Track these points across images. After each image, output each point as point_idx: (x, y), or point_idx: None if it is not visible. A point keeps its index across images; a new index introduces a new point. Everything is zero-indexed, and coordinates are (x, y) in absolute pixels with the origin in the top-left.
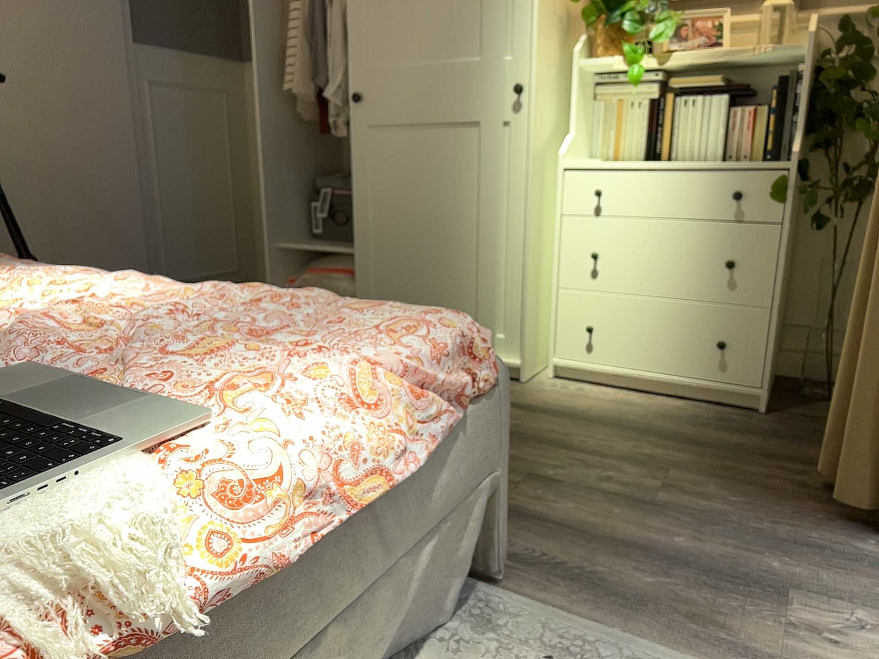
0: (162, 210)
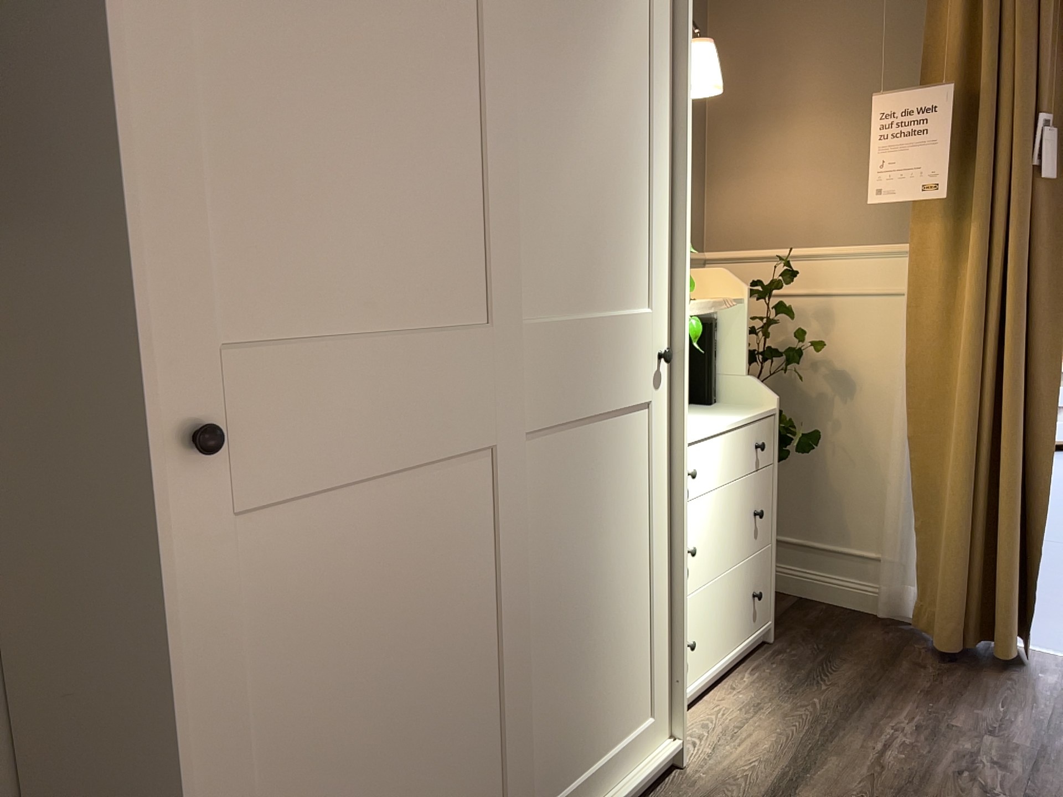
0: None
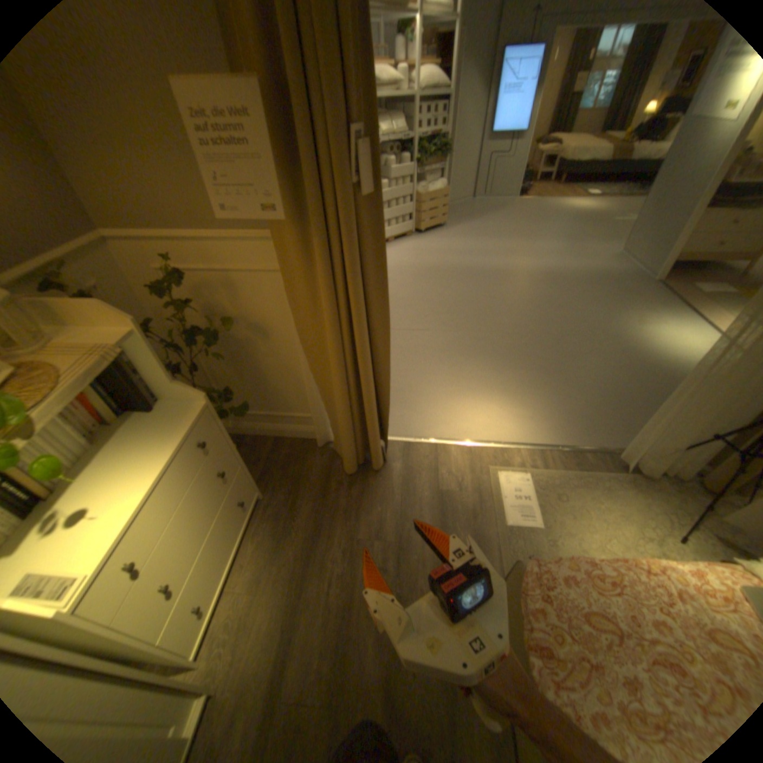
0: None
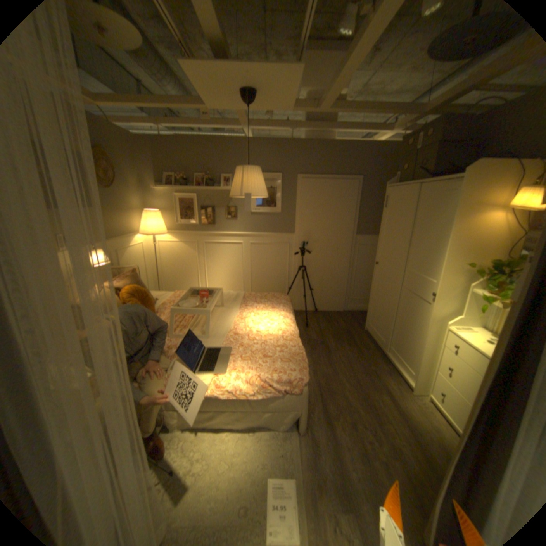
0: (354, 279)
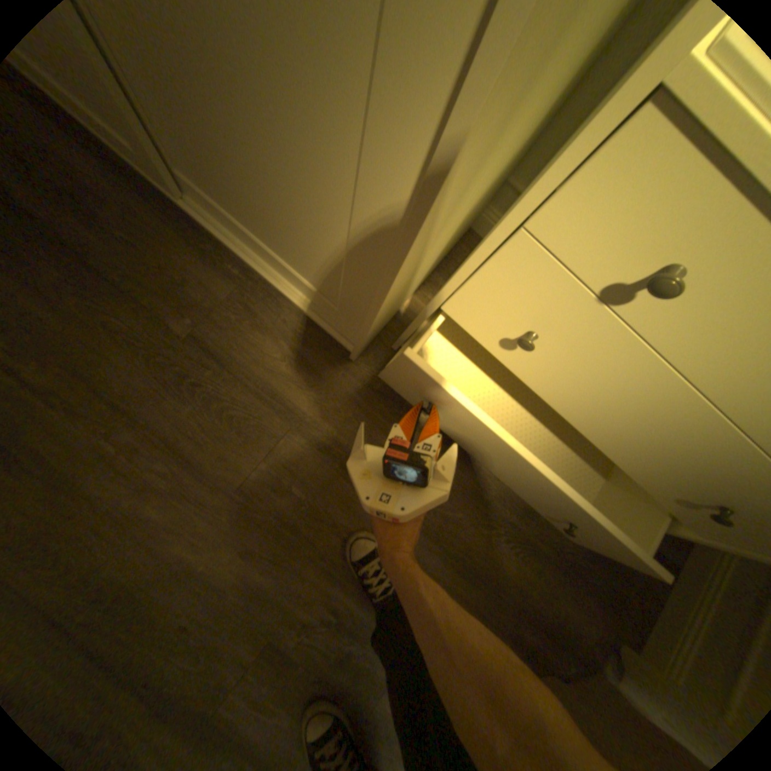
0: None
